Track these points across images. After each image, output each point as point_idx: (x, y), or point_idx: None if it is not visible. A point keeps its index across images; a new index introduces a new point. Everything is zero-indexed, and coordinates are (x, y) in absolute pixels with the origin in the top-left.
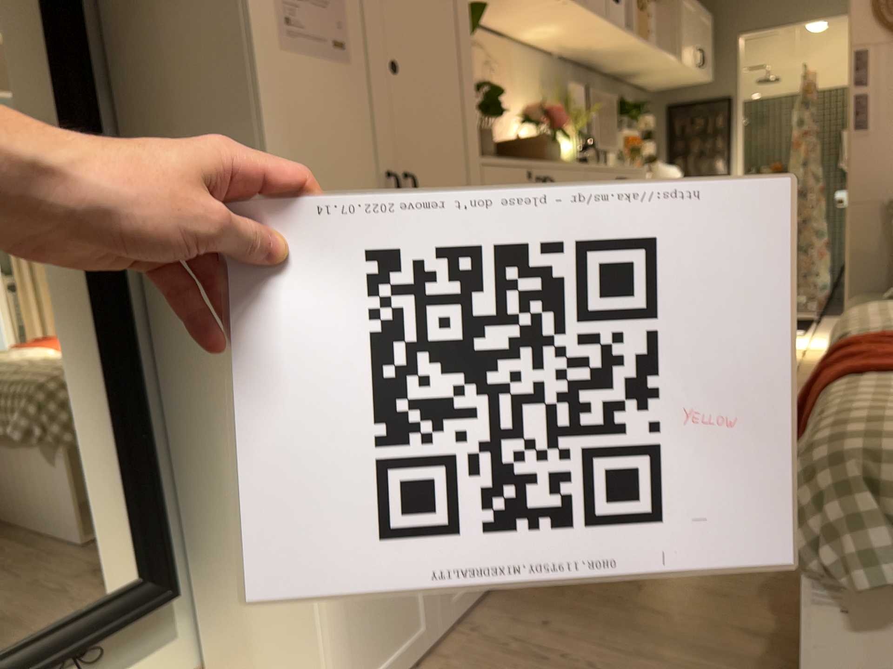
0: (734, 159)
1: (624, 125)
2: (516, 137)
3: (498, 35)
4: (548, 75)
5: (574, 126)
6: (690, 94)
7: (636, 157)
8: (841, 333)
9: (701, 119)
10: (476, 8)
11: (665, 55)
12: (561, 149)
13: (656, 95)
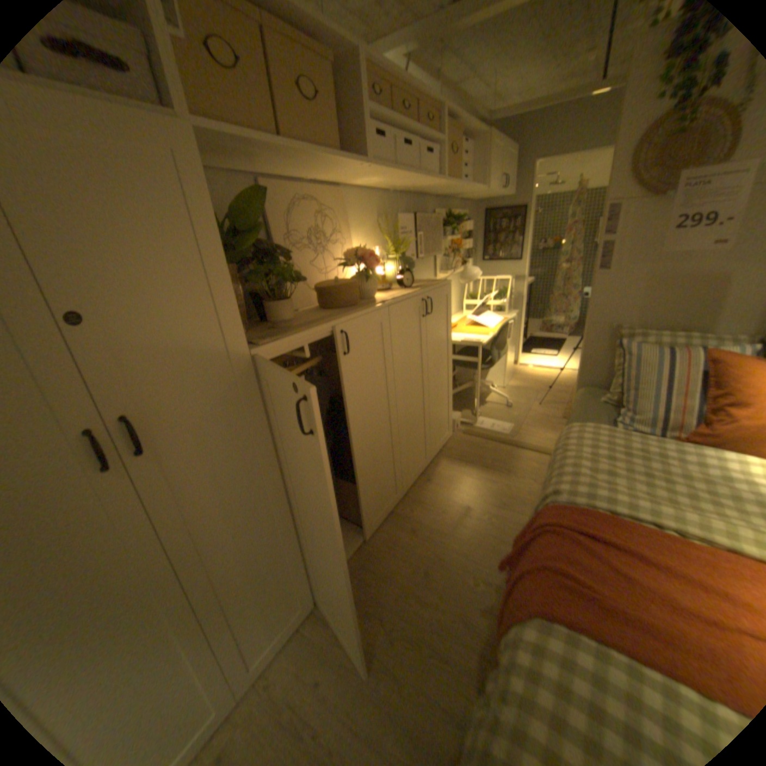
0: (524, 249)
1: (450, 232)
2: (333, 283)
3: (332, 185)
4: (384, 208)
5: (397, 253)
6: (500, 202)
7: (459, 251)
8: (557, 458)
9: (506, 220)
10: (260, 193)
11: (478, 183)
12: (374, 285)
13: (479, 202)
